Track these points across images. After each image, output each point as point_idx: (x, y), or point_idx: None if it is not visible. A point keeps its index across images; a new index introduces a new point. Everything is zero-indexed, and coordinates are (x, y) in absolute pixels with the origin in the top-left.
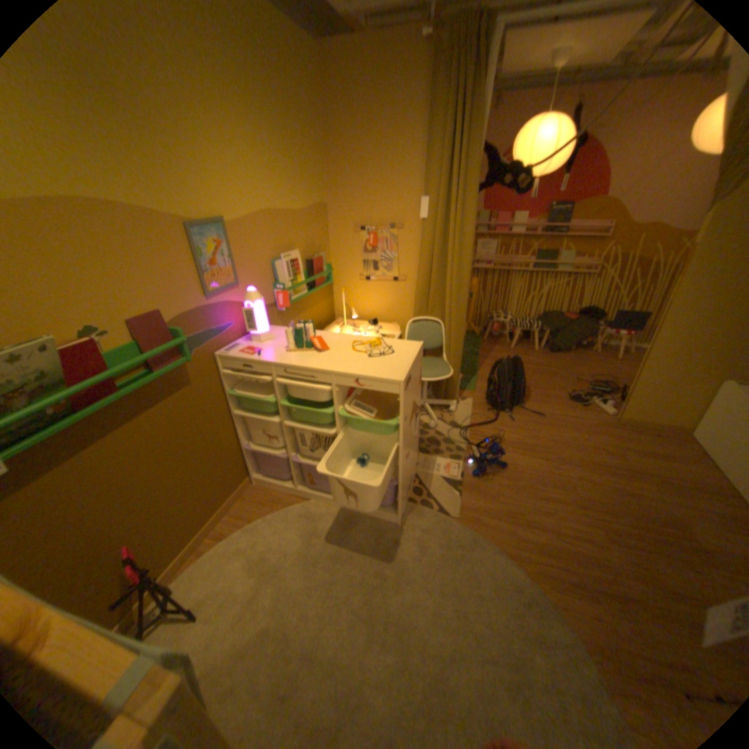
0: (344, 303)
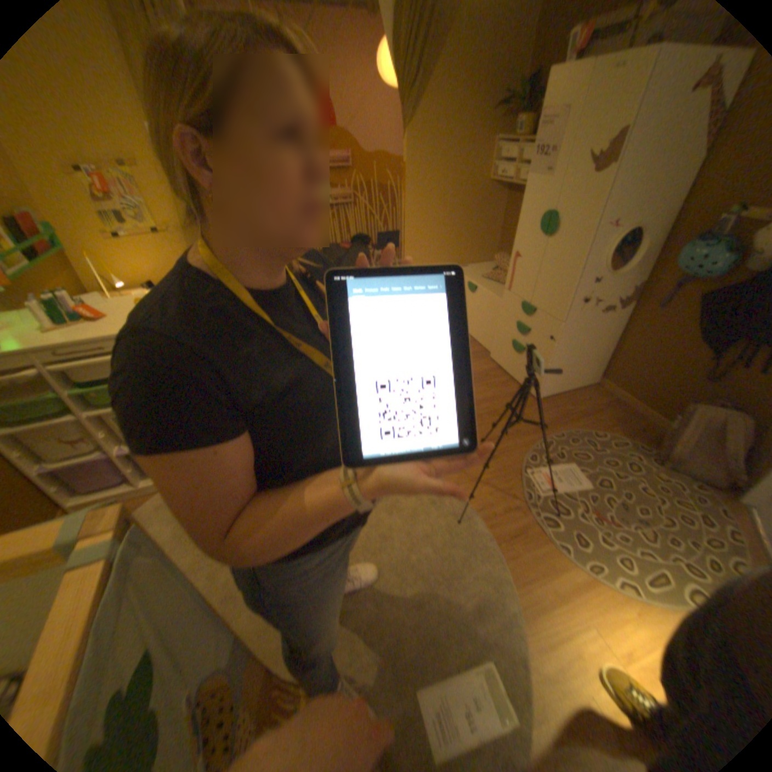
0: (94, 272)
